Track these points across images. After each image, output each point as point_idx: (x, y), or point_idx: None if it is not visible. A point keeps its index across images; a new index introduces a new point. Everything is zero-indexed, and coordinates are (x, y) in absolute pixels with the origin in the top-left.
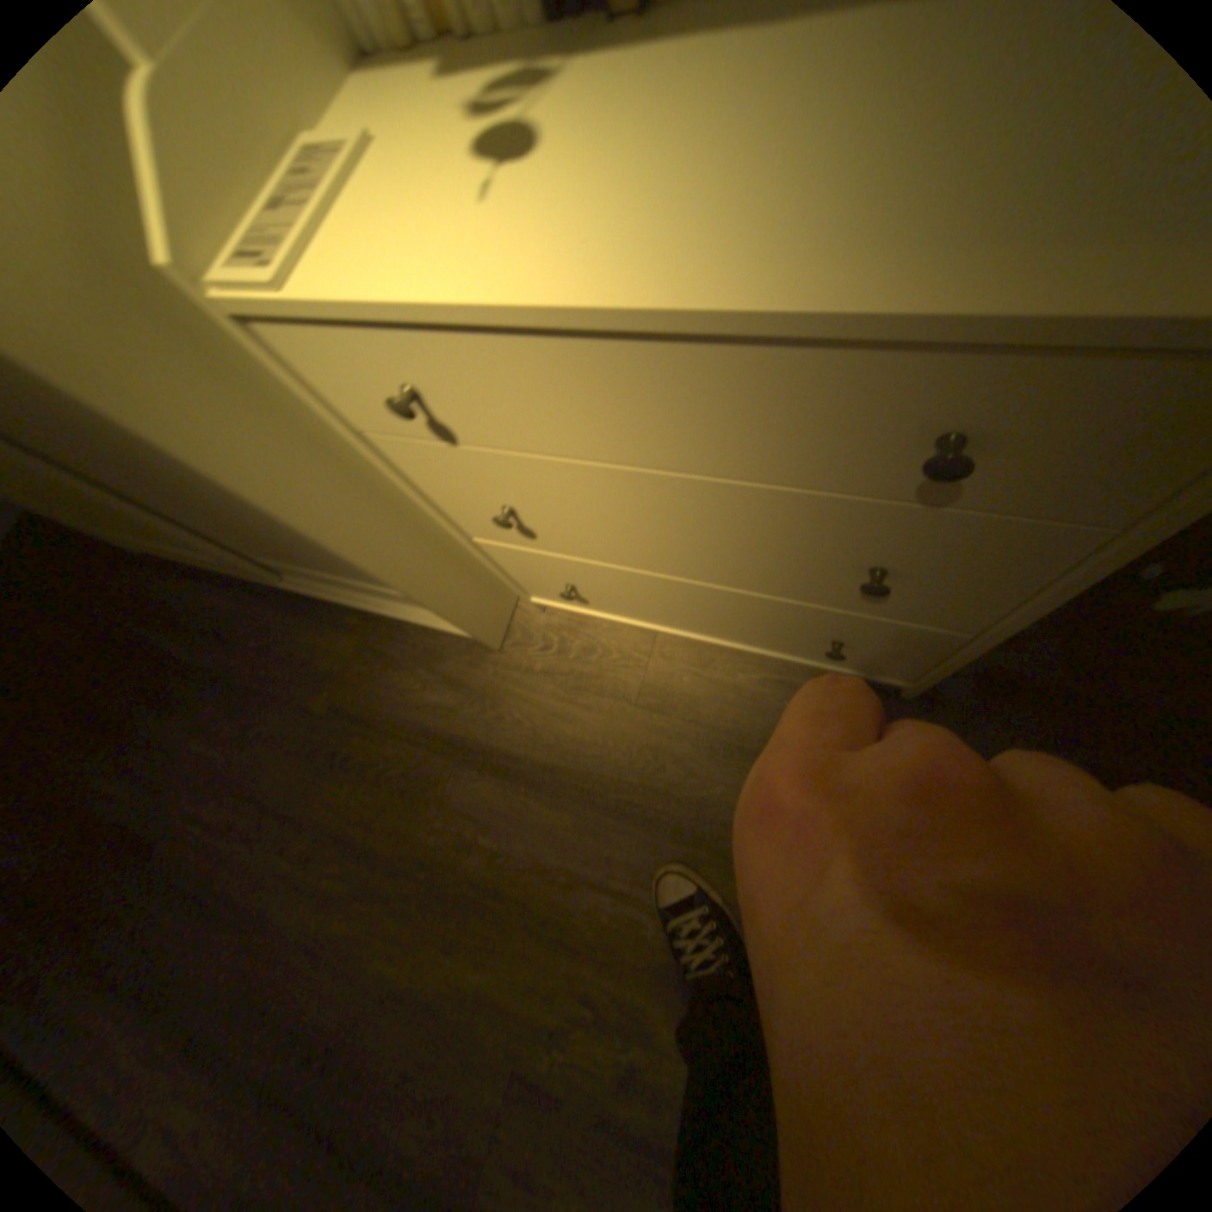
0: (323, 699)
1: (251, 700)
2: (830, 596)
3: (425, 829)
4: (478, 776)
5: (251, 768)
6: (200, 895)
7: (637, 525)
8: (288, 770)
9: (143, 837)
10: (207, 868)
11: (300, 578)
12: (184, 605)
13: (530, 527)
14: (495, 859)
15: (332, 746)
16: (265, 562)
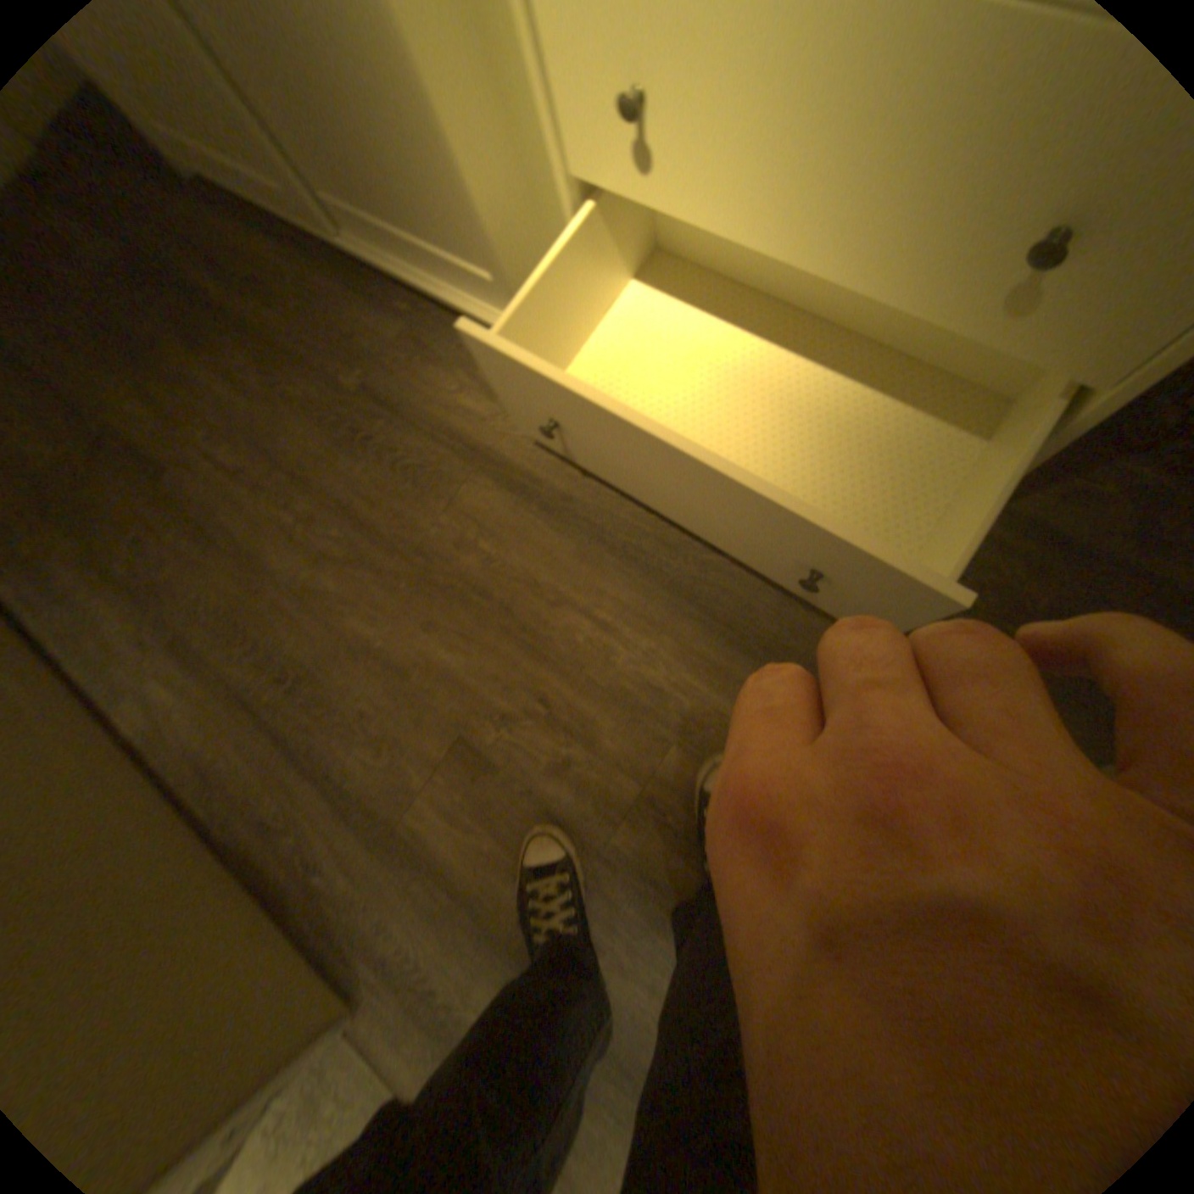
0: (353, 376)
1: (280, 359)
2: (967, 296)
3: (428, 521)
4: (493, 486)
5: (268, 424)
6: (200, 524)
7: (791, 121)
8: (305, 434)
9: (153, 459)
10: (210, 503)
11: (358, 227)
12: (226, 246)
13: (652, 133)
14: (489, 563)
15: (353, 423)
16: (325, 192)
